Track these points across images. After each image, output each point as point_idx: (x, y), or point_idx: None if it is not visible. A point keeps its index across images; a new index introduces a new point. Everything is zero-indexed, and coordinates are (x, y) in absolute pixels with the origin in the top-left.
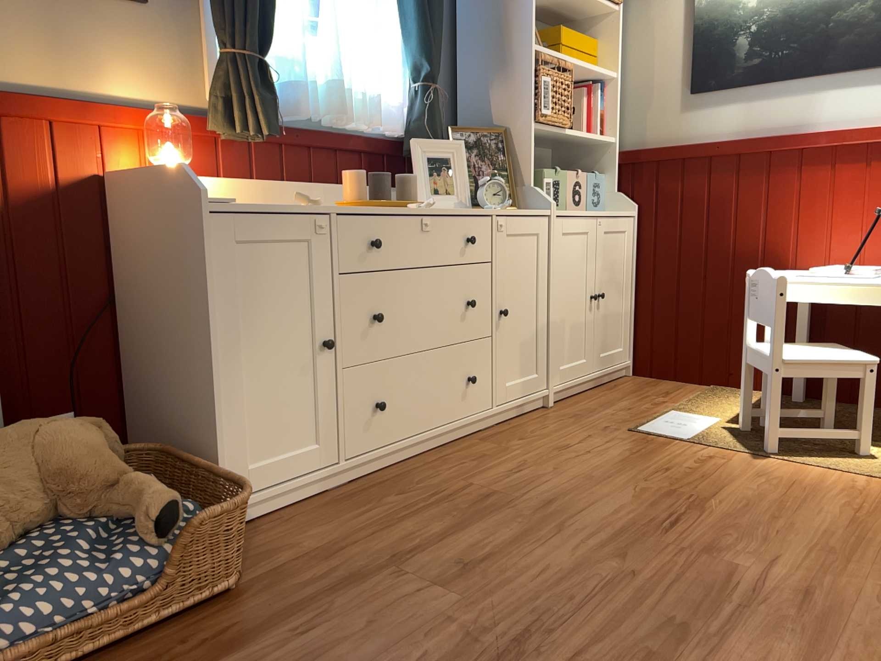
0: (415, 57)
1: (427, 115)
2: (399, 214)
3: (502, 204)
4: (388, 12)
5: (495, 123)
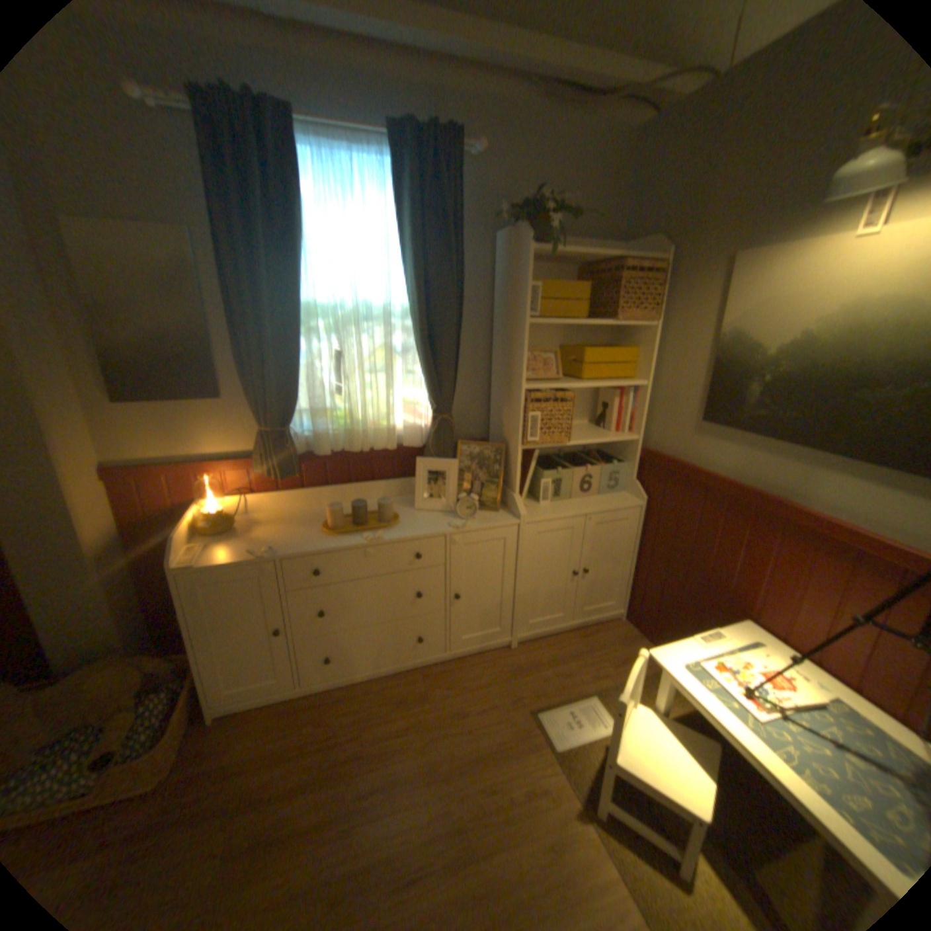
0: (428, 394)
1: (433, 437)
2: (344, 548)
3: (471, 515)
4: (412, 359)
5: (503, 434)
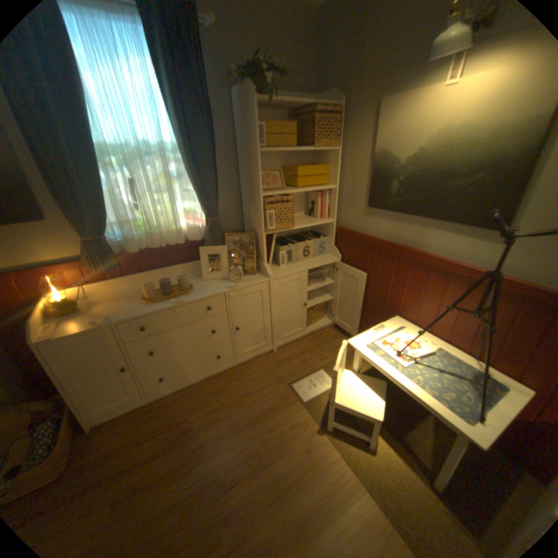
0: (200, 204)
1: (208, 233)
2: (159, 311)
3: (239, 279)
4: (186, 181)
5: (253, 226)
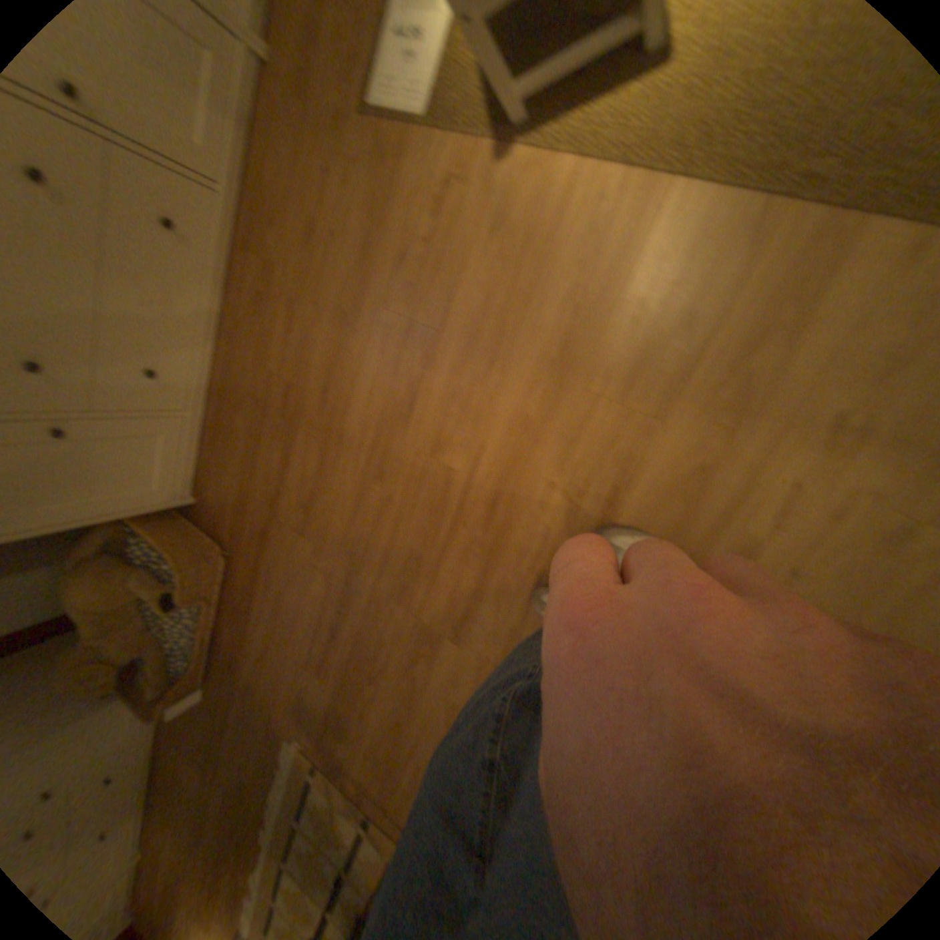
0: None
1: None
2: None
3: None
4: None
5: None
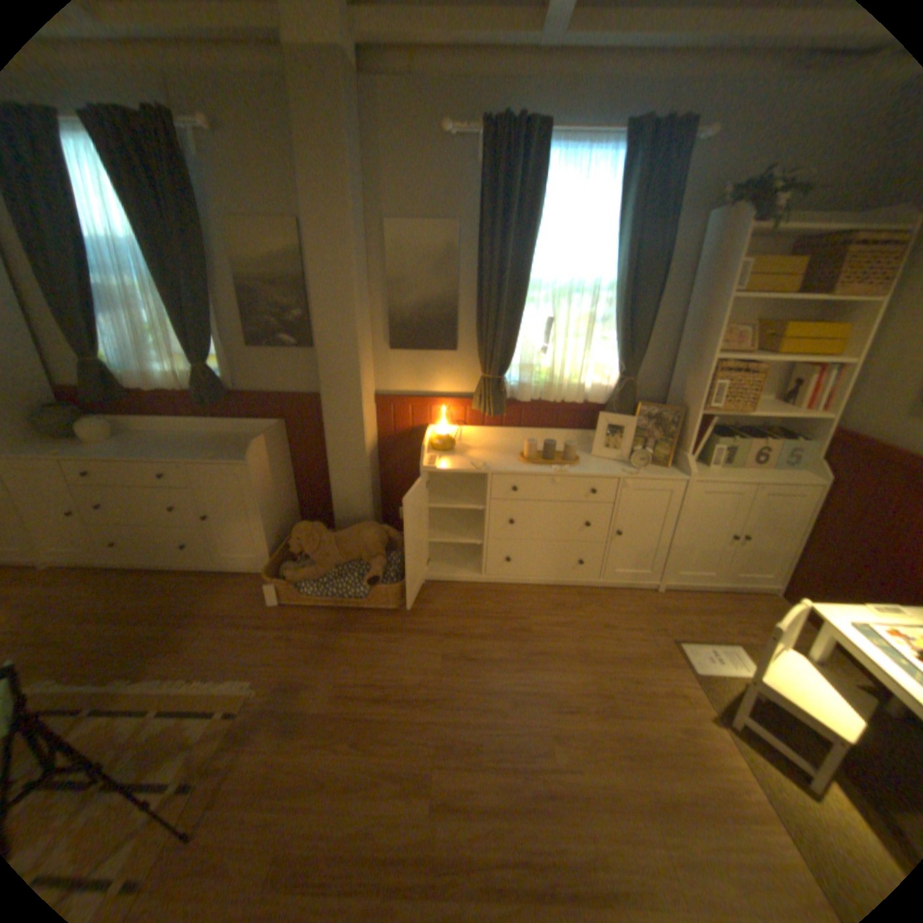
0: (619, 358)
1: (617, 397)
2: (537, 474)
3: (643, 467)
4: (609, 328)
5: (684, 400)
